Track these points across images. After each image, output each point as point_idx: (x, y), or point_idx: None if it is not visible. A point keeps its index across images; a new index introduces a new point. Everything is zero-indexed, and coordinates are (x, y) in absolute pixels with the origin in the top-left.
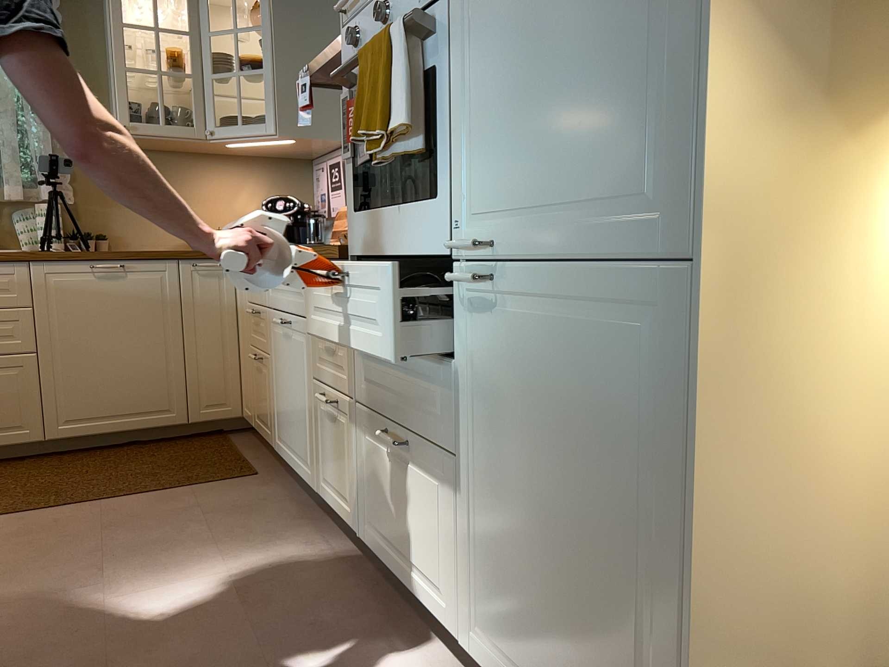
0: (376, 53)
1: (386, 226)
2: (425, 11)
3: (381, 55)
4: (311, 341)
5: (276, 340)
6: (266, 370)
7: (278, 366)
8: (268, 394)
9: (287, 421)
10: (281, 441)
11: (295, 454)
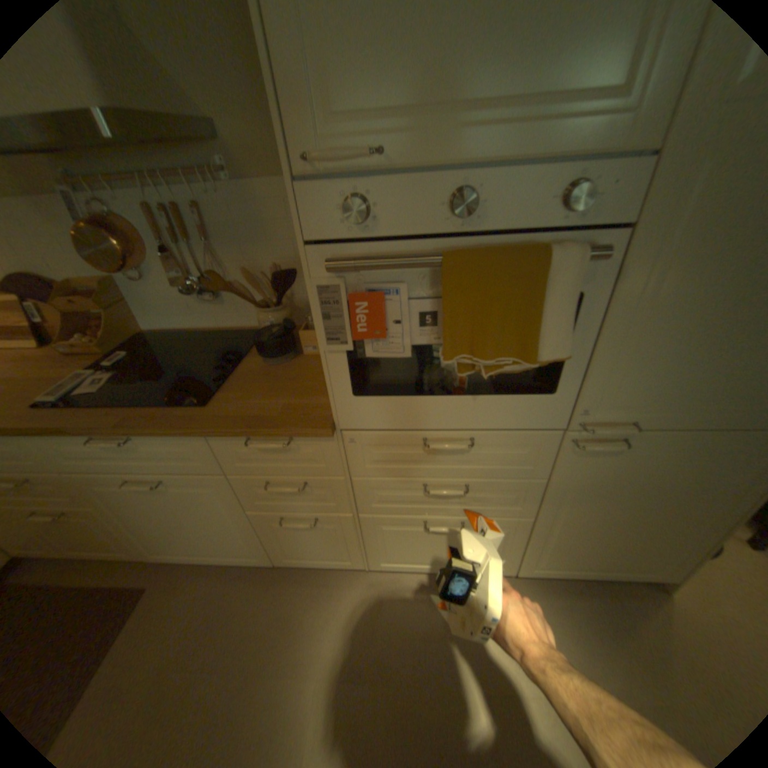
0: (501, 274)
1: (435, 408)
2: (617, 248)
3: (513, 278)
4: (232, 489)
5: (110, 496)
6: (84, 519)
7: (131, 513)
8: (103, 533)
9: (177, 542)
10: (162, 554)
11: (209, 556)
